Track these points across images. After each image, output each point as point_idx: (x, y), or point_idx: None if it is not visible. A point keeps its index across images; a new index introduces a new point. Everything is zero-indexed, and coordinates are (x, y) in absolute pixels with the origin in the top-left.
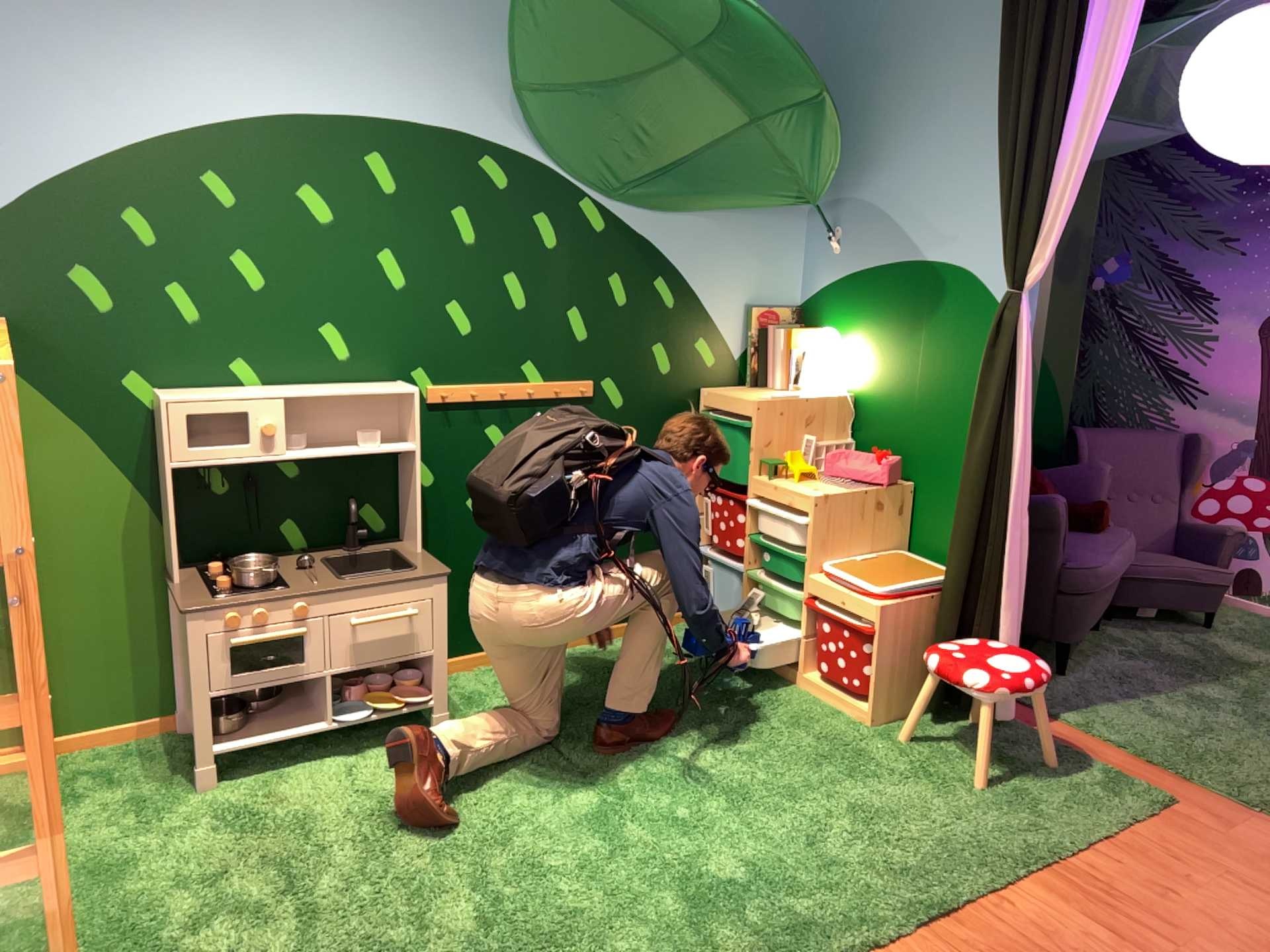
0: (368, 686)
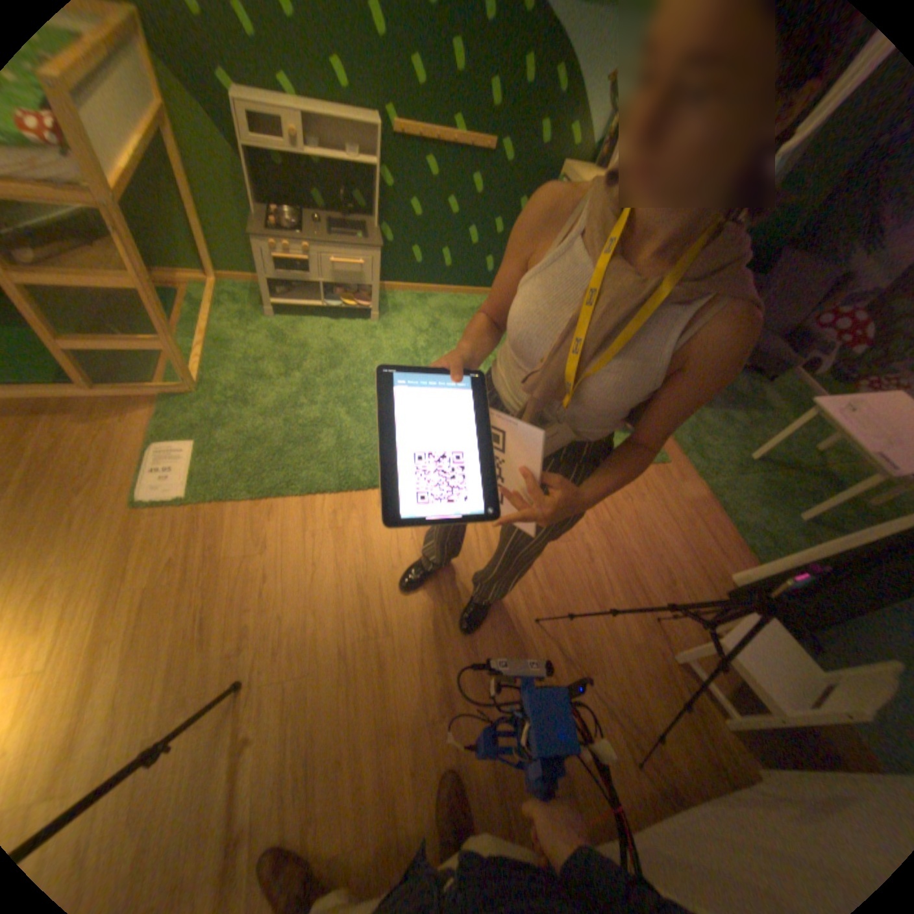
0: (341, 293)
